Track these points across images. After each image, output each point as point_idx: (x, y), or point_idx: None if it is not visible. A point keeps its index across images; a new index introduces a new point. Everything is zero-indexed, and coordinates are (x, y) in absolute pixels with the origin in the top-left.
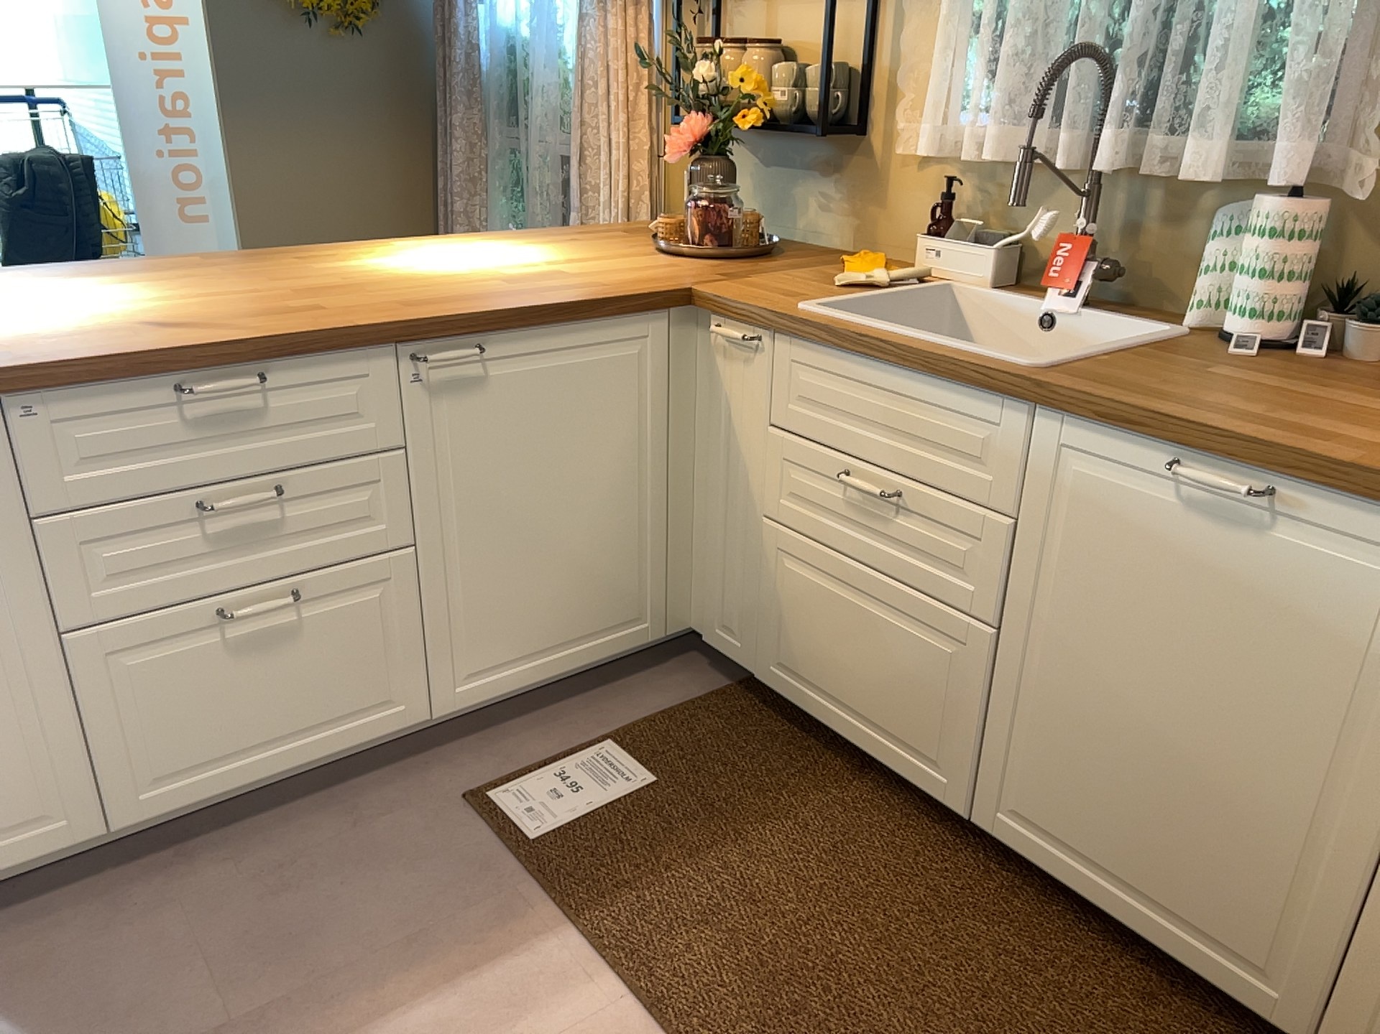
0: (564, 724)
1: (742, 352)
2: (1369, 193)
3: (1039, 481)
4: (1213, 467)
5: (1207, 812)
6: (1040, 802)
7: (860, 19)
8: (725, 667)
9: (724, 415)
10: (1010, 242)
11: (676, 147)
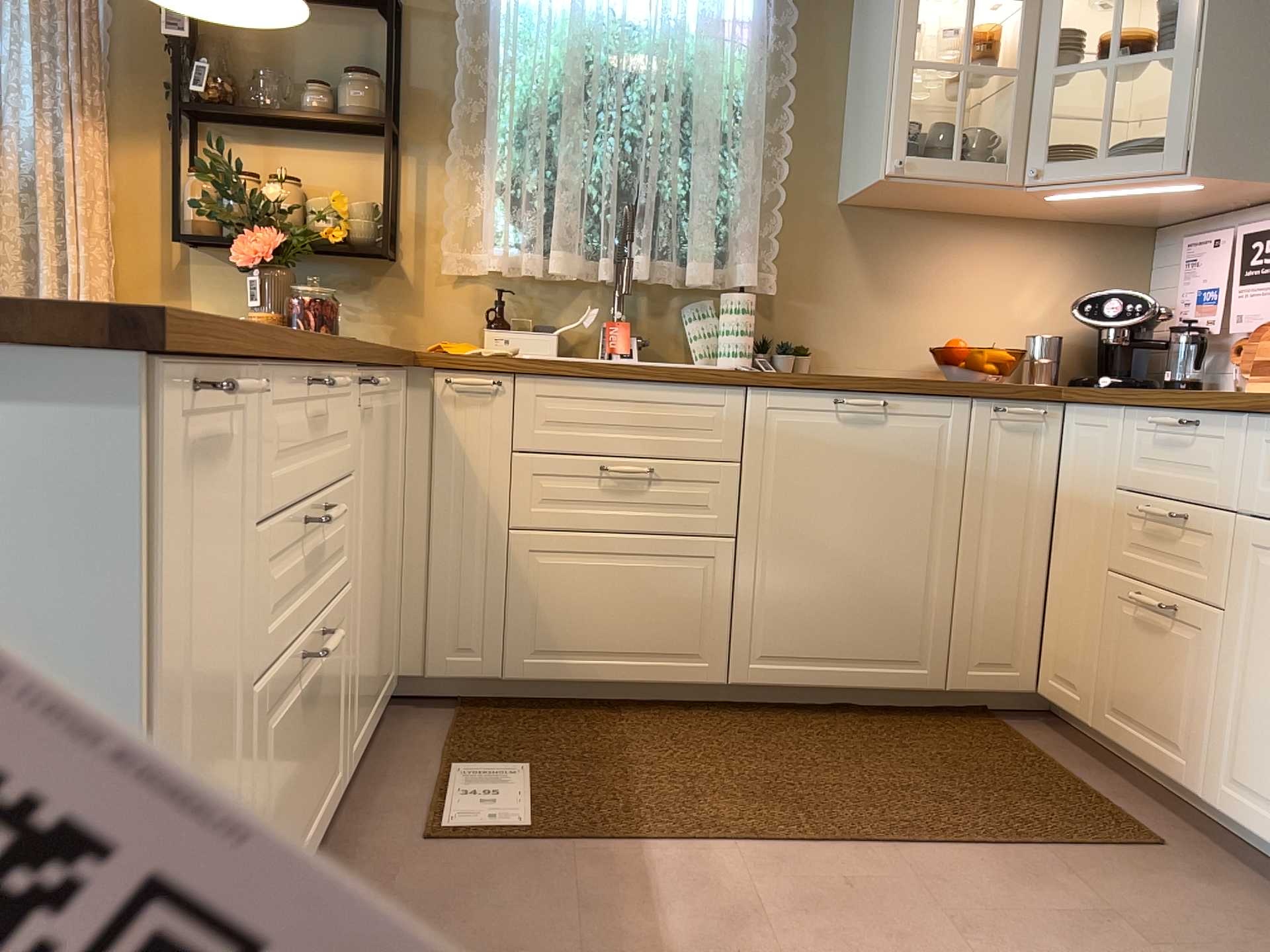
0: (395, 777)
1: (475, 398)
2: (777, 287)
3: (757, 431)
4: (857, 396)
5: (880, 588)
6: (781, 640)
7: (385, 172)
8: (429, 705)
9: (452, 456)
10: (567, 327)
11: (249, 253)
